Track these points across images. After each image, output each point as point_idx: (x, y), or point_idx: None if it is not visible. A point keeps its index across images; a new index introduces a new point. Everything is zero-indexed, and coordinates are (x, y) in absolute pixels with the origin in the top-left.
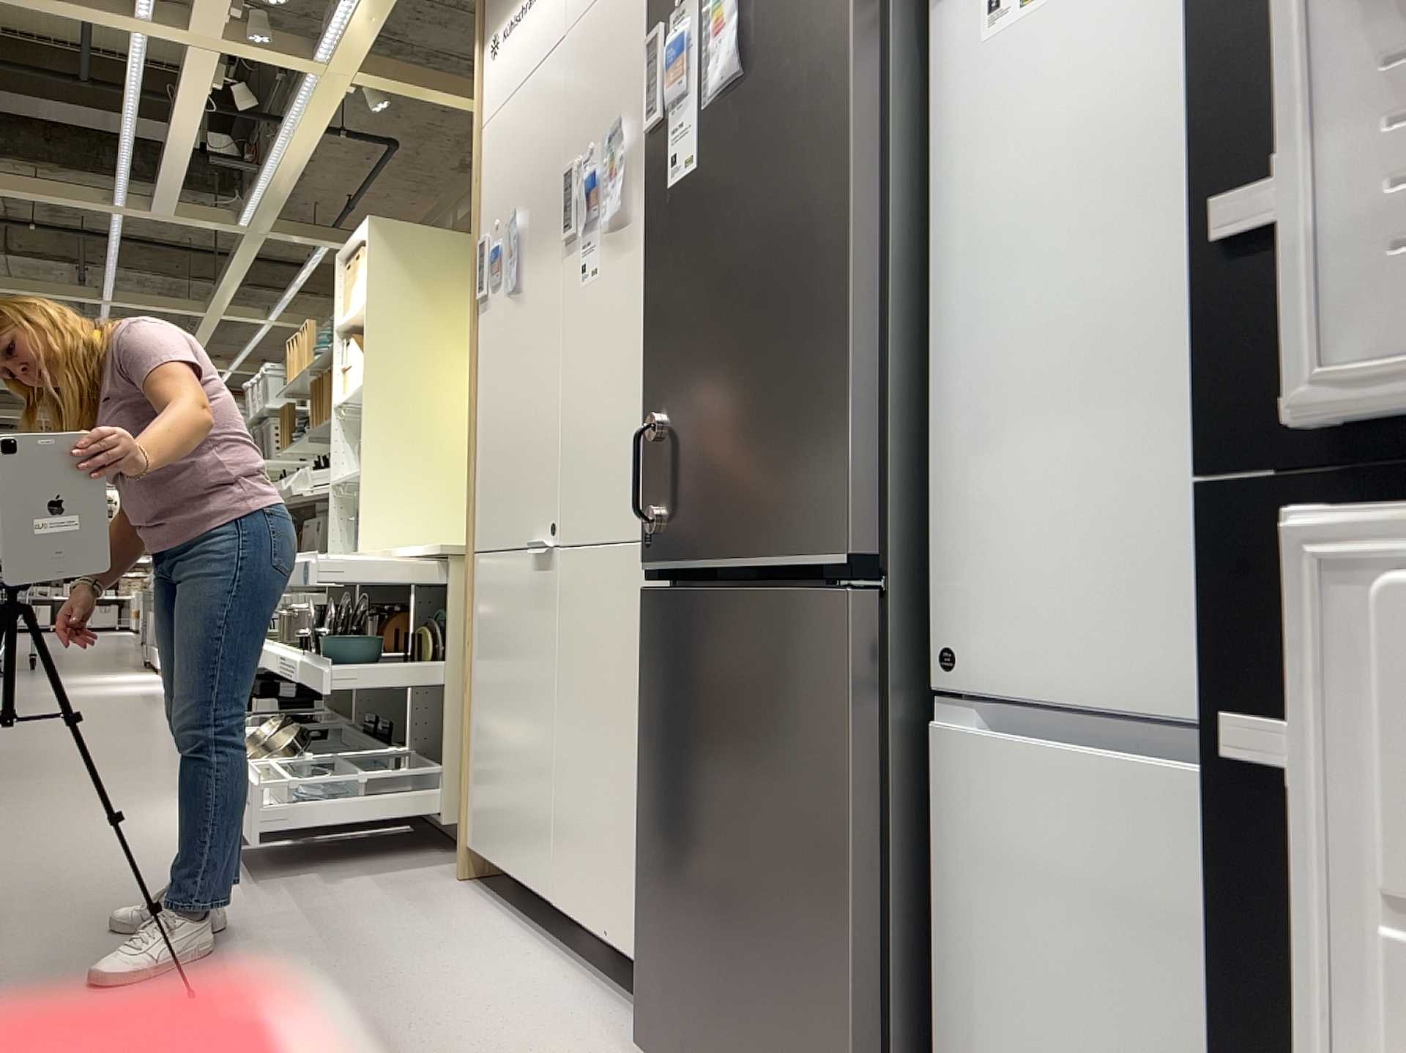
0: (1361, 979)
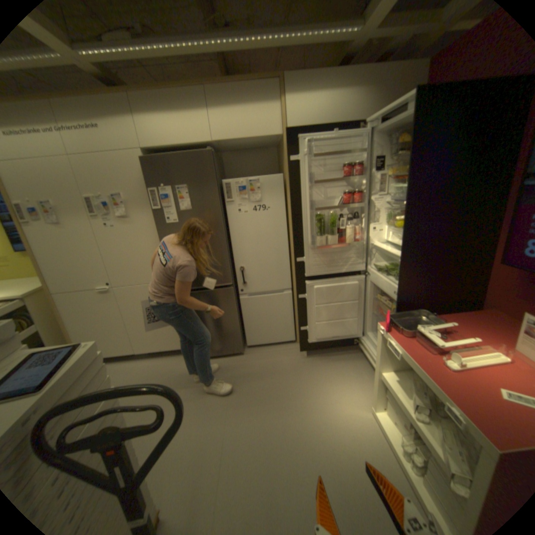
0: (308, 307)
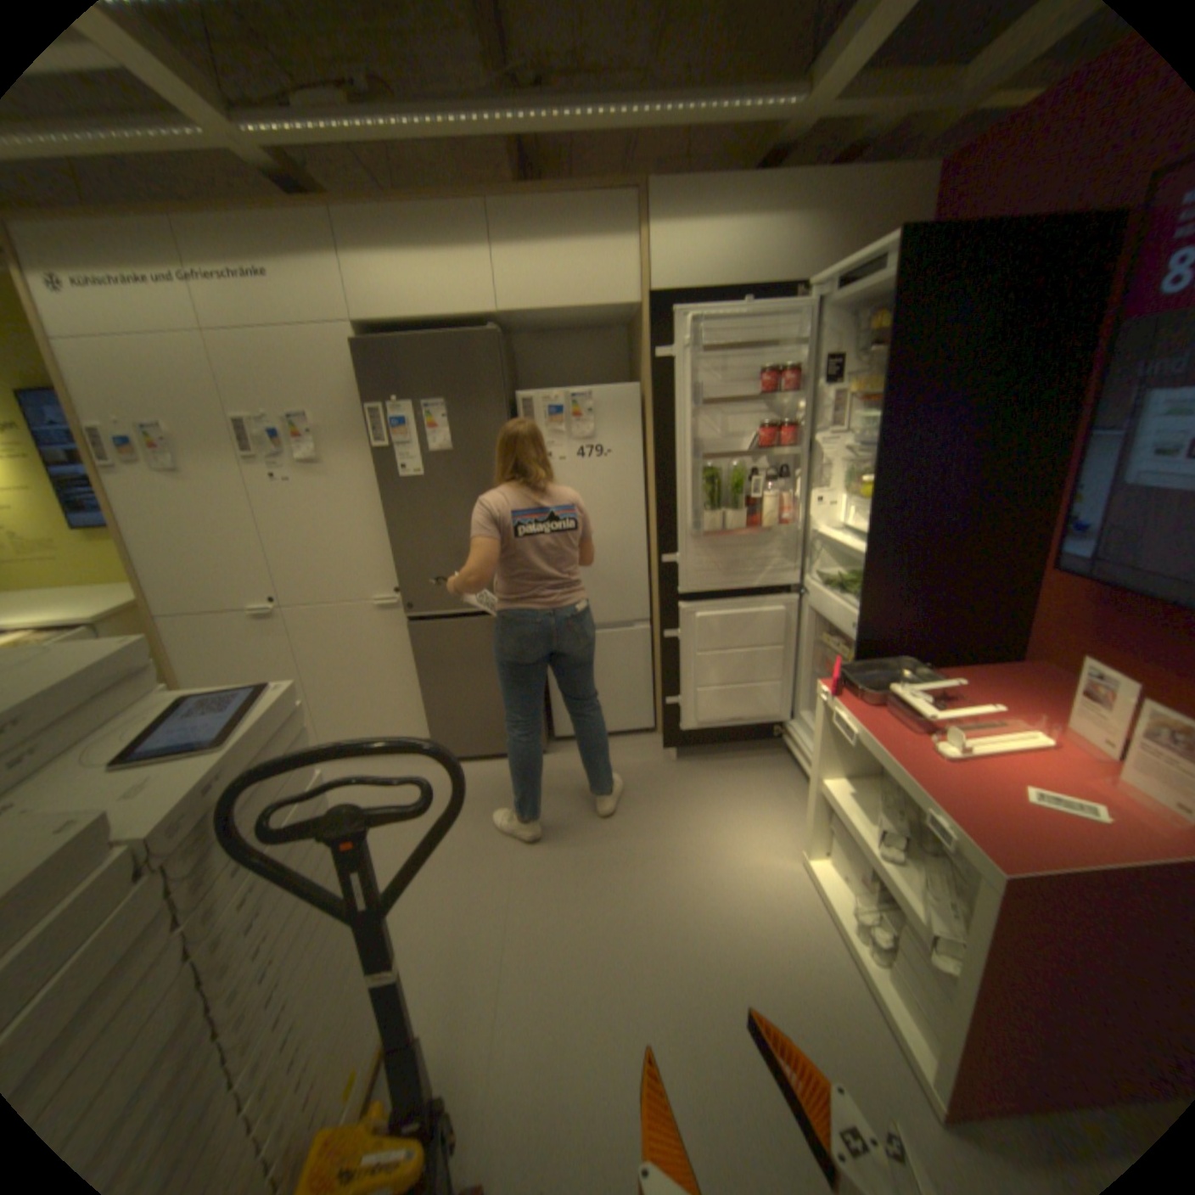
0: (683, 657)
